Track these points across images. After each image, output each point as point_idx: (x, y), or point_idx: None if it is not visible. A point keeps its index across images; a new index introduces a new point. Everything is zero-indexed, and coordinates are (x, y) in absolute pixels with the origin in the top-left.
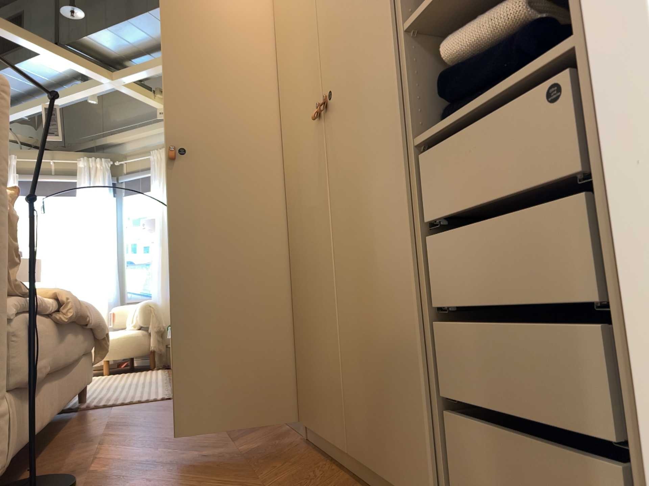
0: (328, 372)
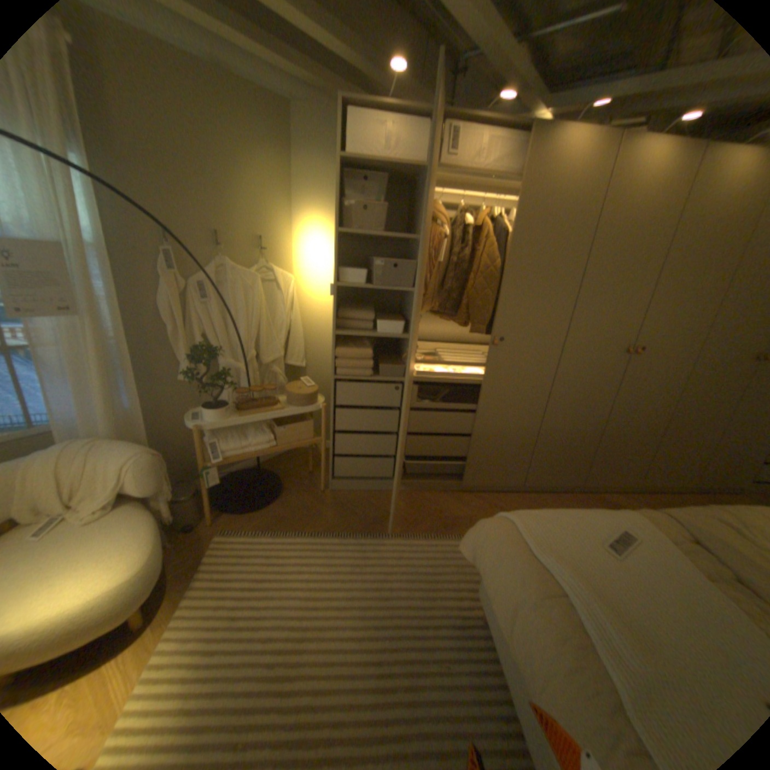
0: (692, 467)
